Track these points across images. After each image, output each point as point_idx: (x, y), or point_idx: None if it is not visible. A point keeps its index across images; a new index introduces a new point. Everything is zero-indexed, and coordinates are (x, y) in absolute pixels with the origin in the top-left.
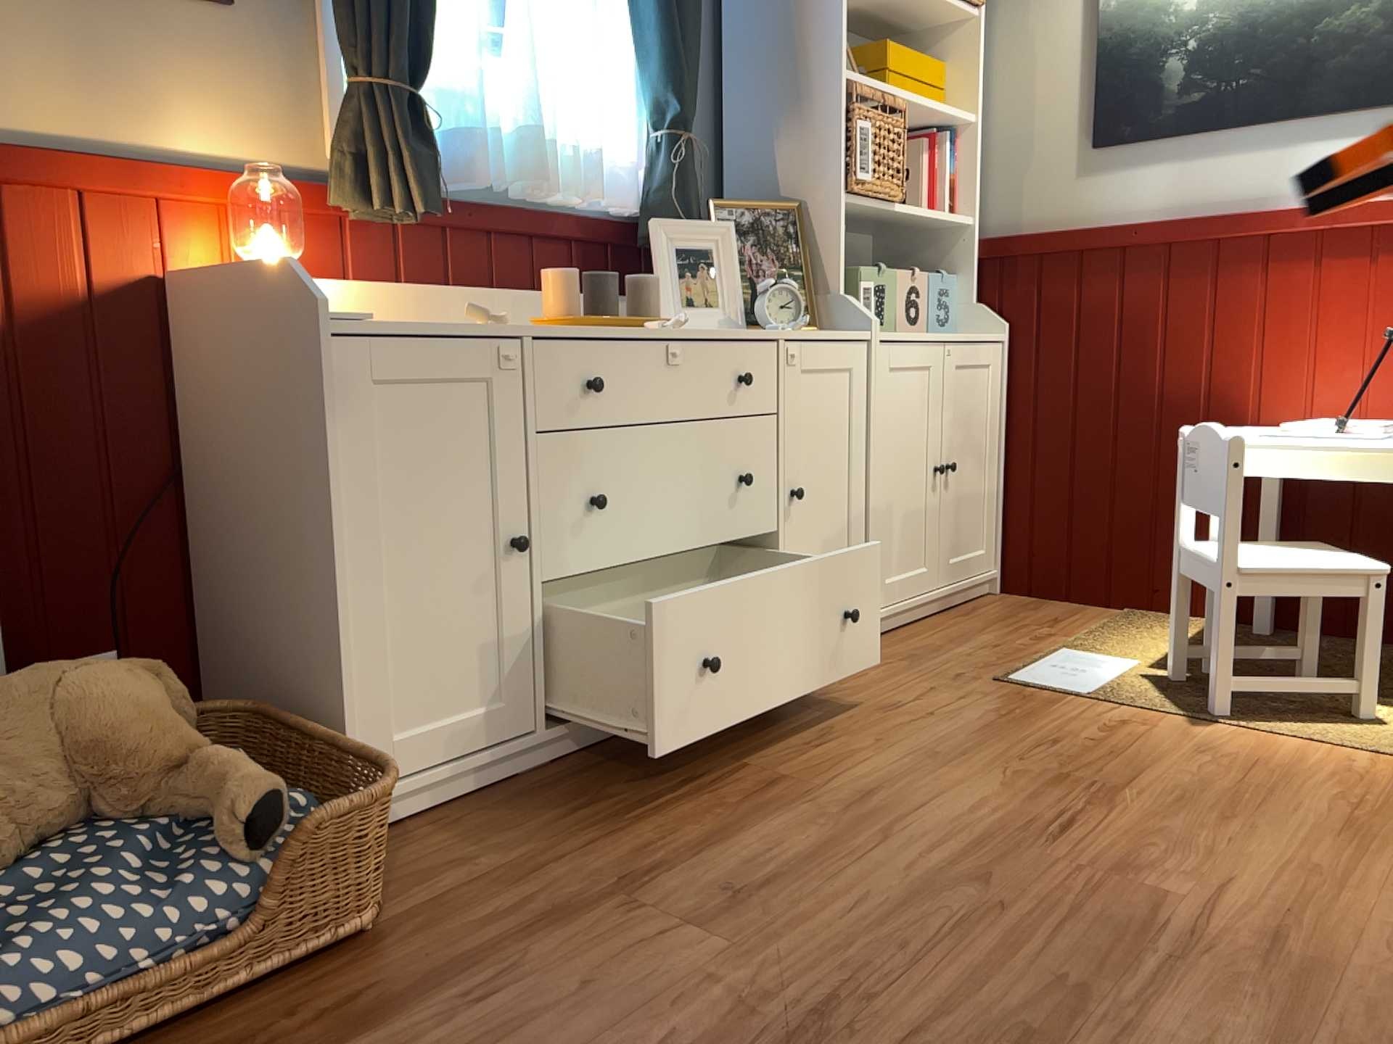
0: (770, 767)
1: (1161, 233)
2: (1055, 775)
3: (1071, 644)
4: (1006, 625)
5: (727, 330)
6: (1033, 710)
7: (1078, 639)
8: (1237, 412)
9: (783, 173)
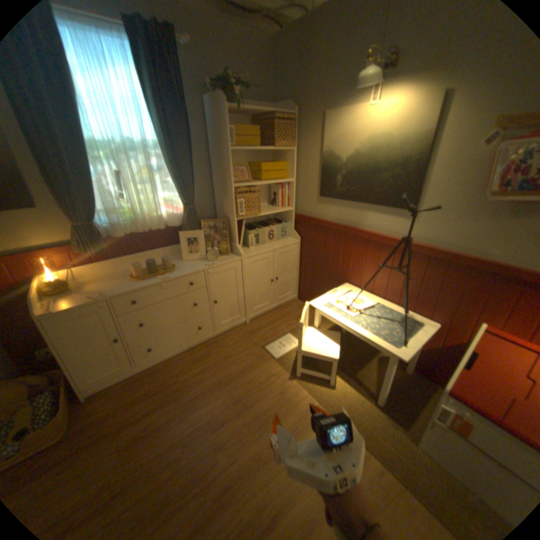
0: (182, 383)
1: (332, 227)
2: (238, 400)
3: (292, 332)
4: (285, 318)
5: (187, 272)
6: (258, 365)
7: (296, 330)
8: (346, 279)
9: (225, 209)
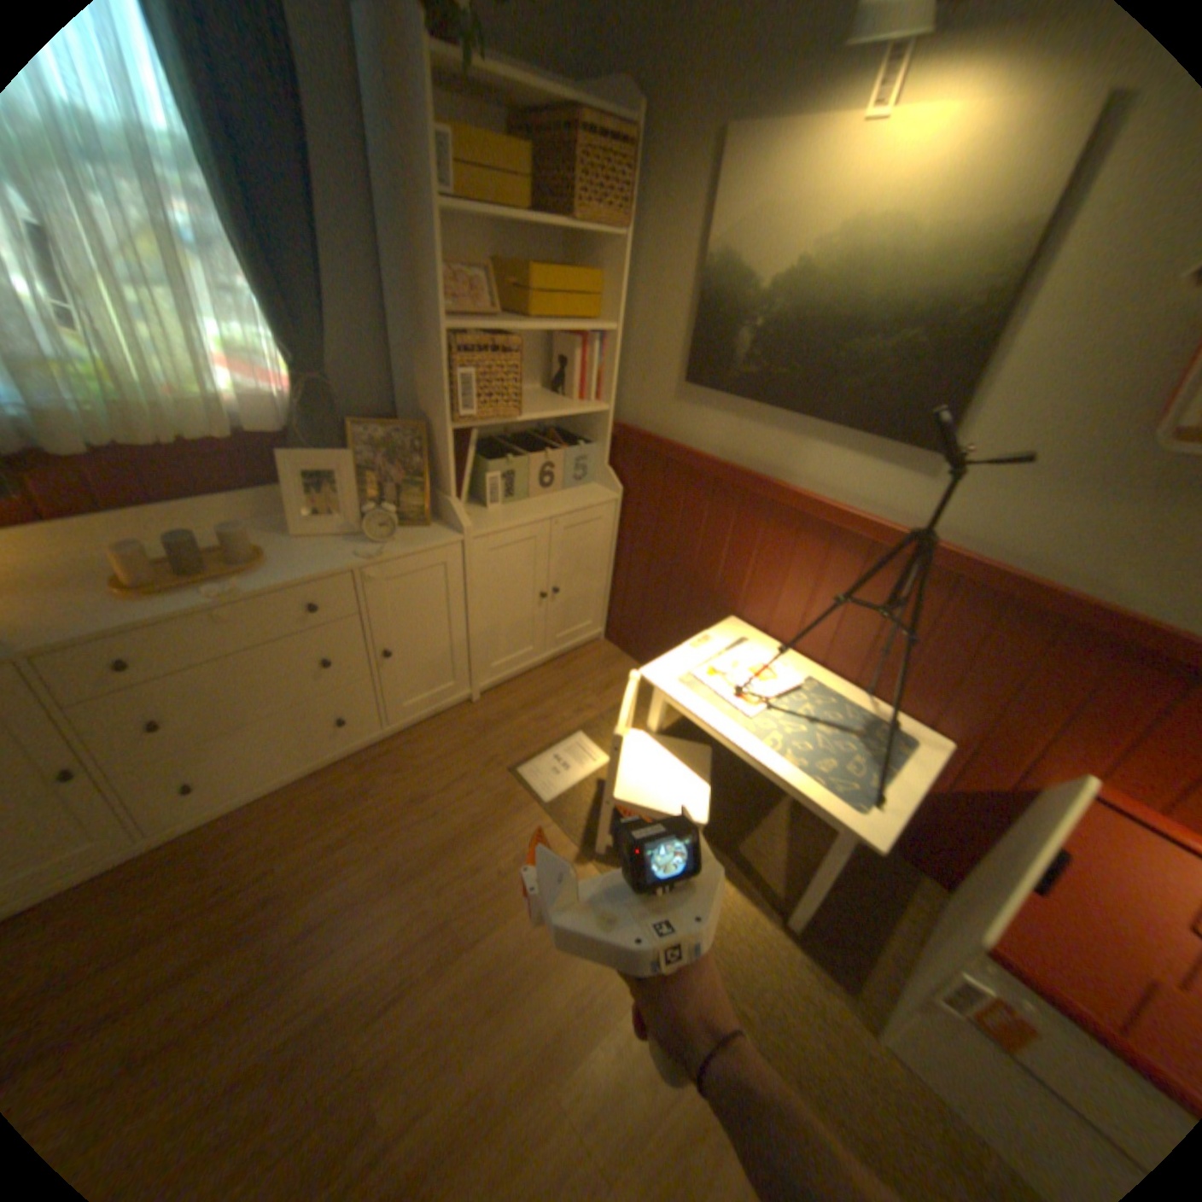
0: (283, 875)
1: (711, 469)
2: (438, 923)
3: (587, 727)
4: (572, 689)
5: (298, 572)
6: (497, 820)
7: (597, 721)
8: (731, 606)
9: (418, 392)
